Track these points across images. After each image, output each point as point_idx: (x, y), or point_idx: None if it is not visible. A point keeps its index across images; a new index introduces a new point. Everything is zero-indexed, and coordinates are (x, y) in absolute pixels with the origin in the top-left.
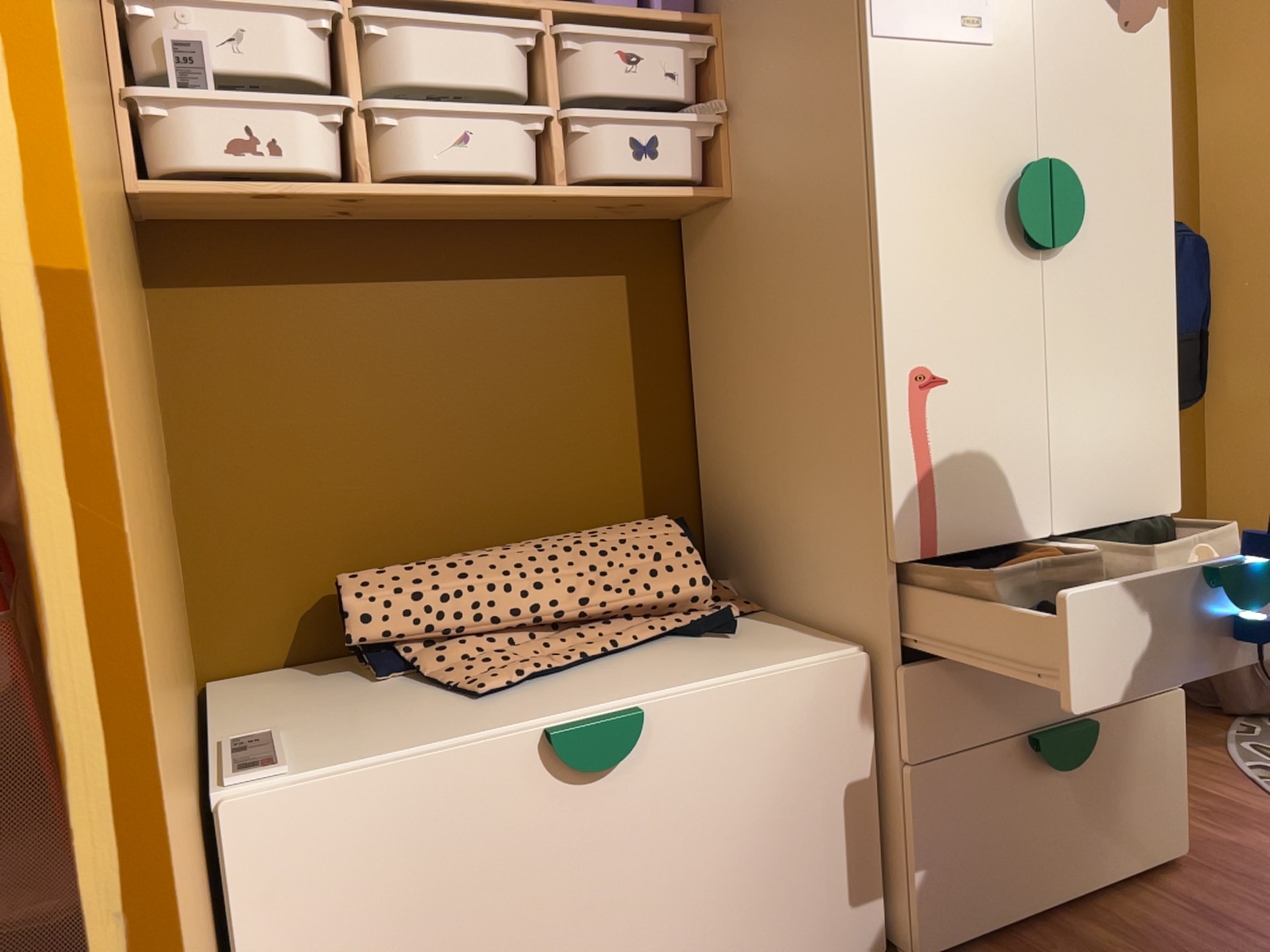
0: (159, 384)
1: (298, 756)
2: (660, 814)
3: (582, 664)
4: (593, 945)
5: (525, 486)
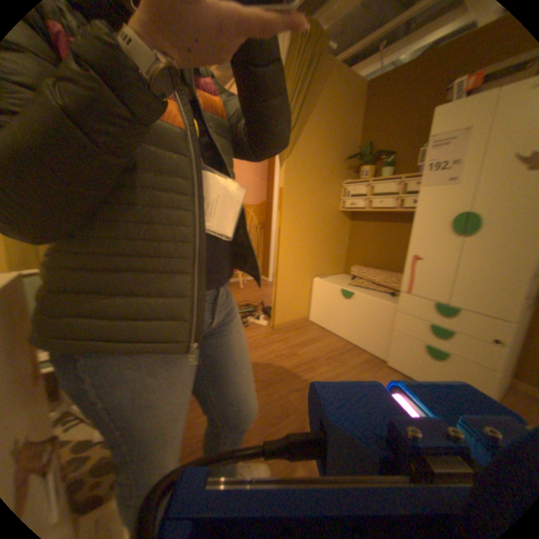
0: (348, 233)
1: (324, 279)
2: (353, 308)
3: (366, 288)
4: (341, 319)
5: (393, 262)
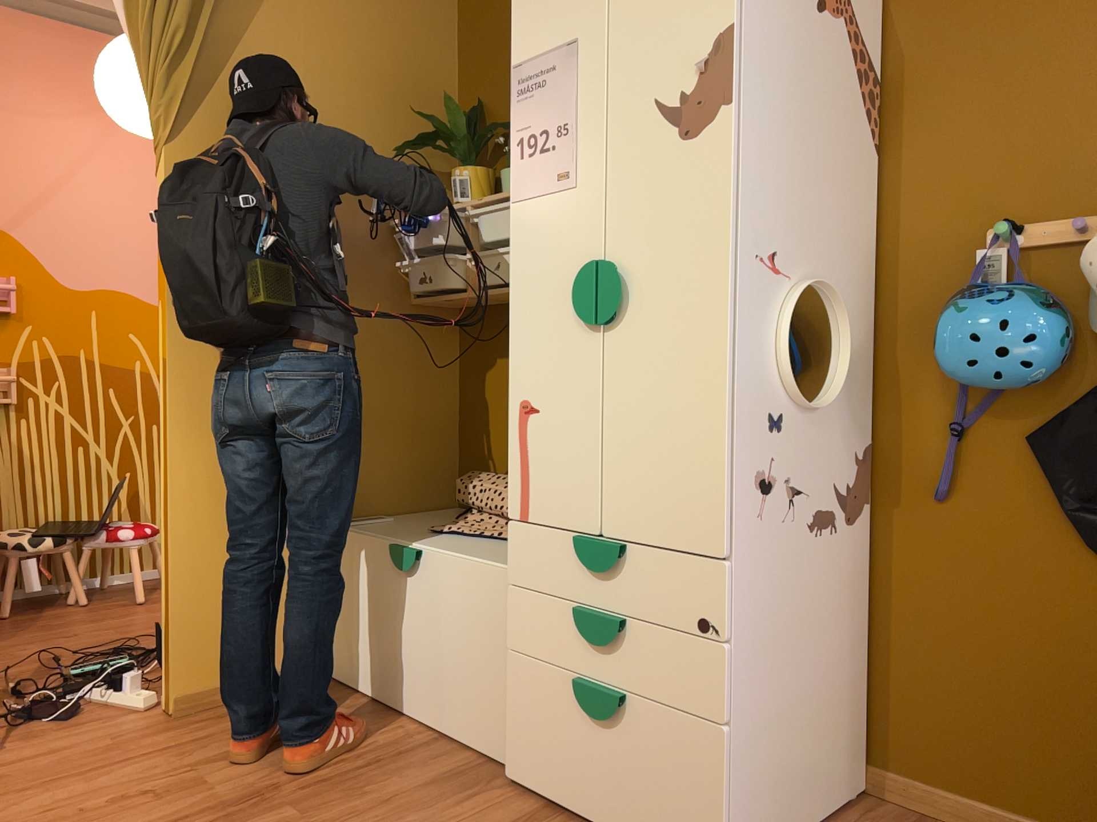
0: (455, 375)
1: (364, 523)
2: (424, 605)
3: (476, 536)
4: (401, 651)
5: None
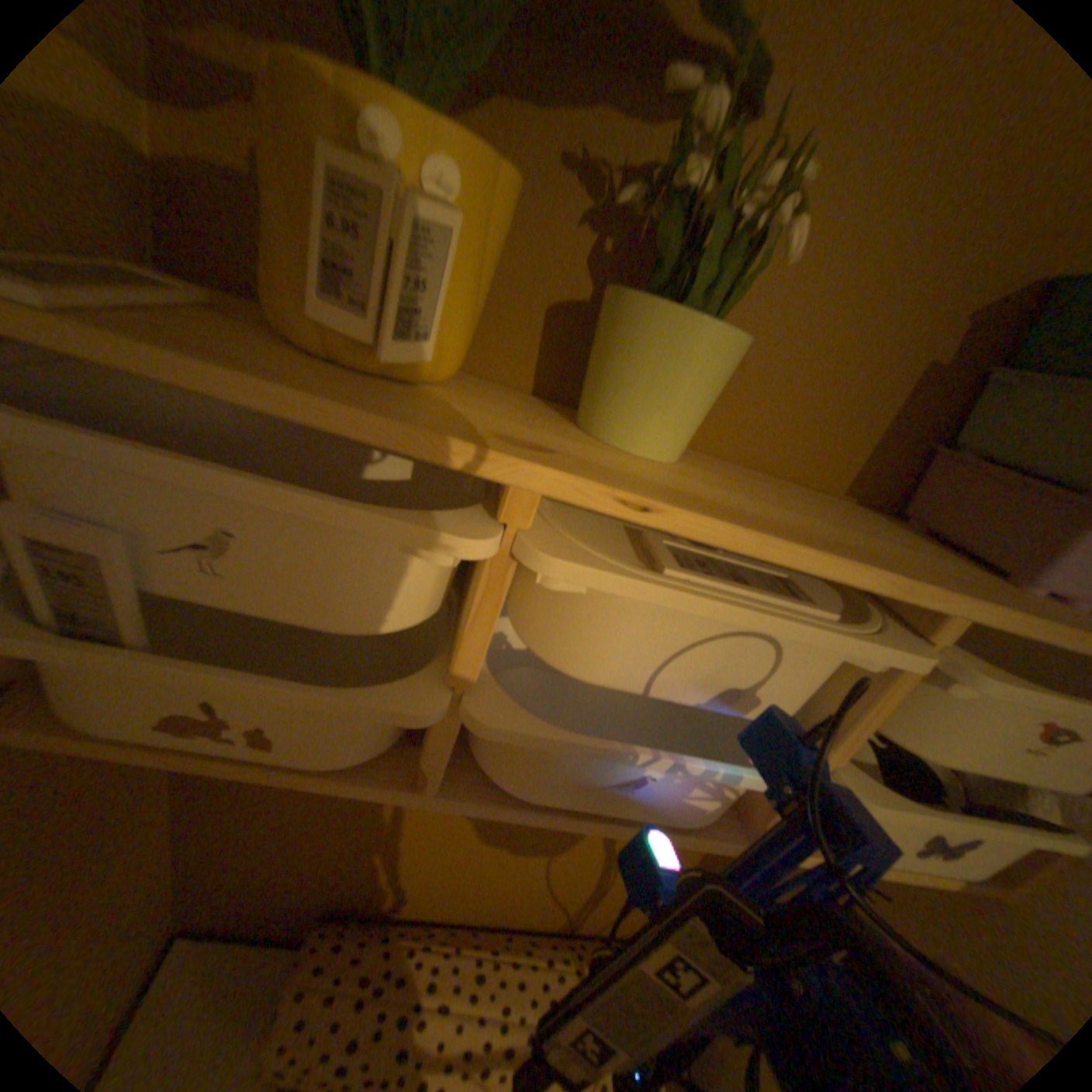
0: None
1: None
2: None
3: None
4: None
5: (541, 888)
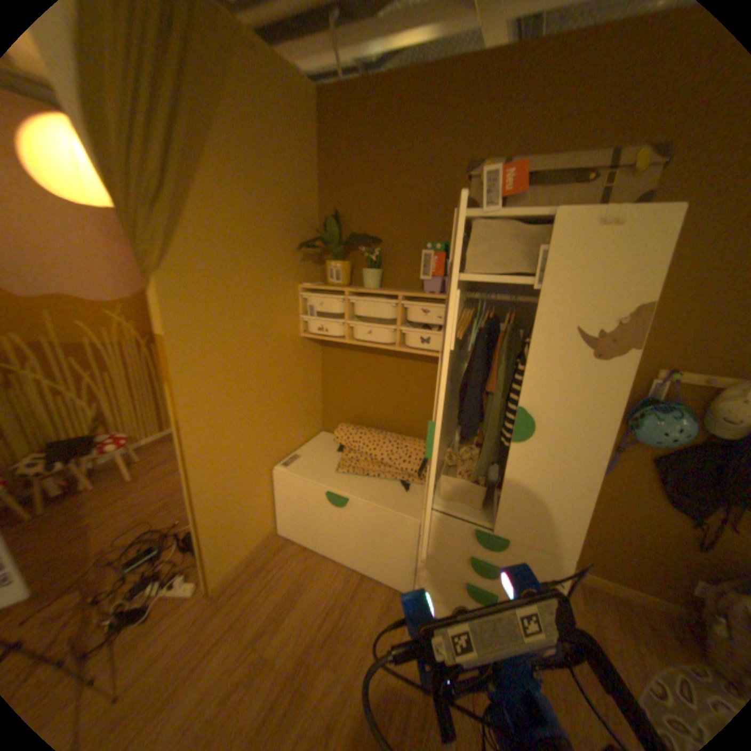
0: (322, 367)
1: (296, 466)
2: (353, 522)
3: (367, 476)
4: (335, 537)
5: (398, 416)
